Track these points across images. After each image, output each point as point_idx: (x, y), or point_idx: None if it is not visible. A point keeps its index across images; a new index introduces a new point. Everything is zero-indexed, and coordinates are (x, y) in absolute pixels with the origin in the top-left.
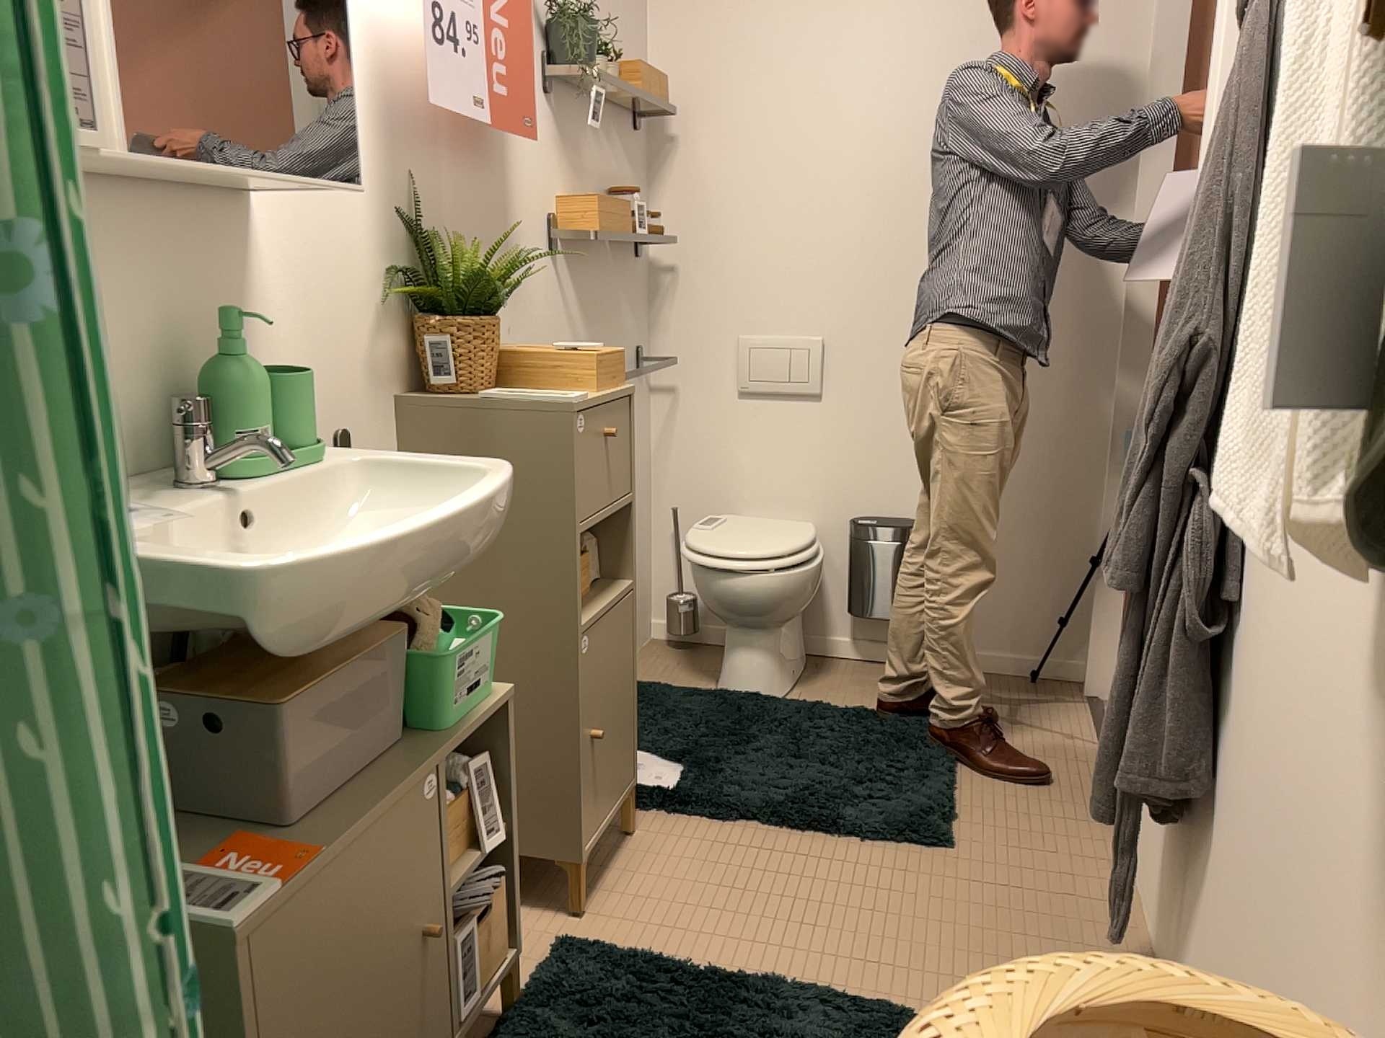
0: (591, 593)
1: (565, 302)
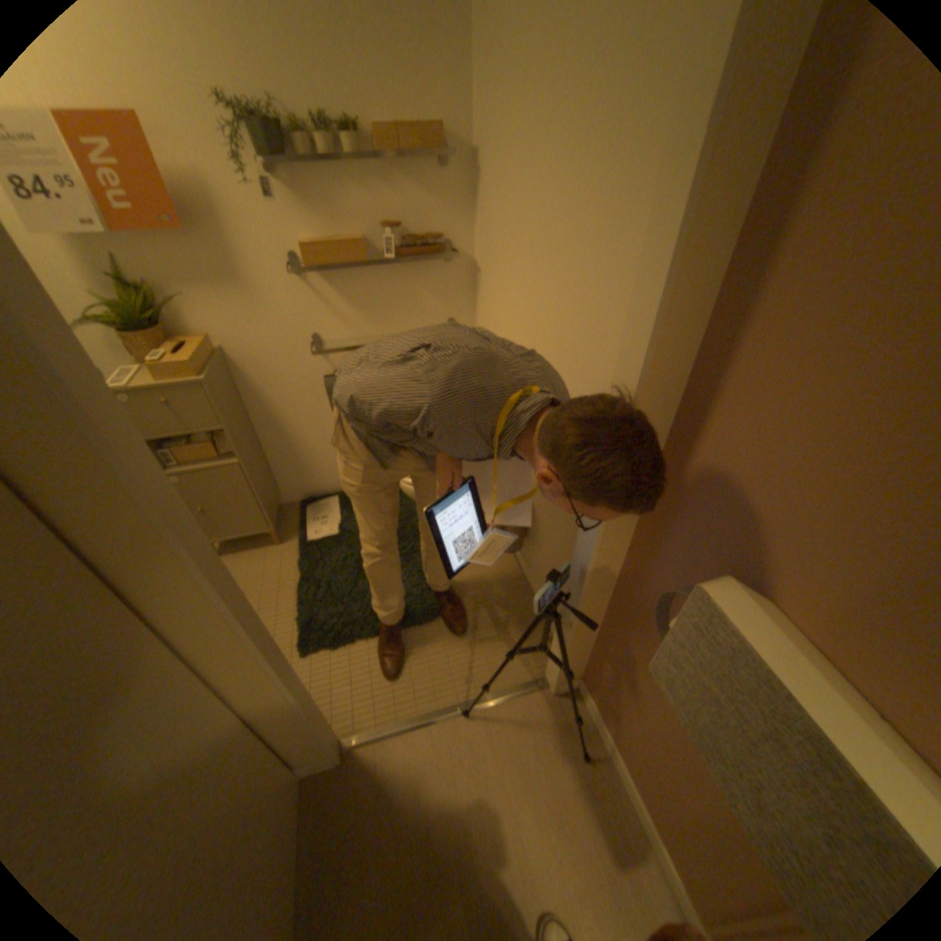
0: (209, 459)
1: (315, 296)
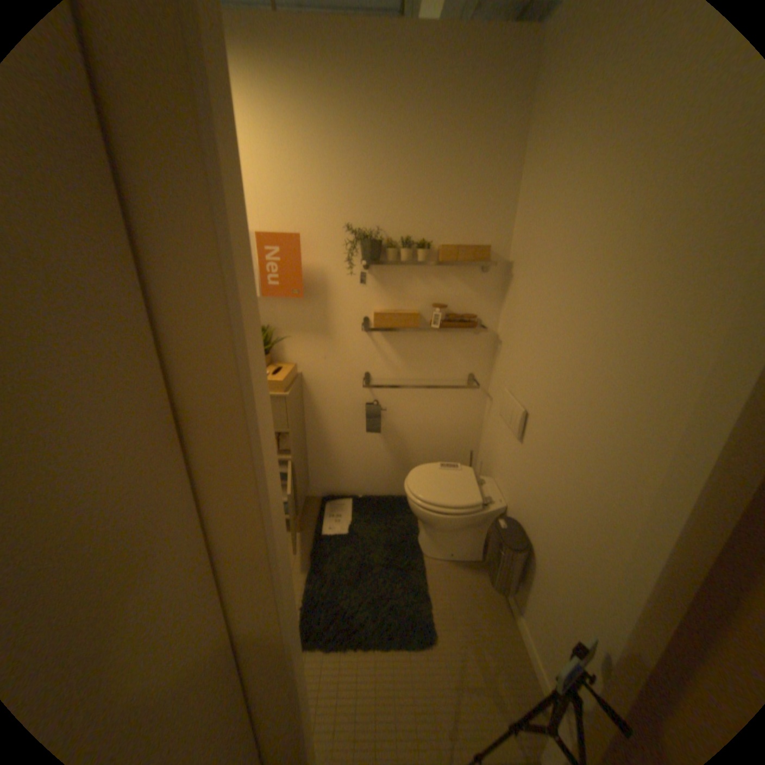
0: None
1: (374, 347)
